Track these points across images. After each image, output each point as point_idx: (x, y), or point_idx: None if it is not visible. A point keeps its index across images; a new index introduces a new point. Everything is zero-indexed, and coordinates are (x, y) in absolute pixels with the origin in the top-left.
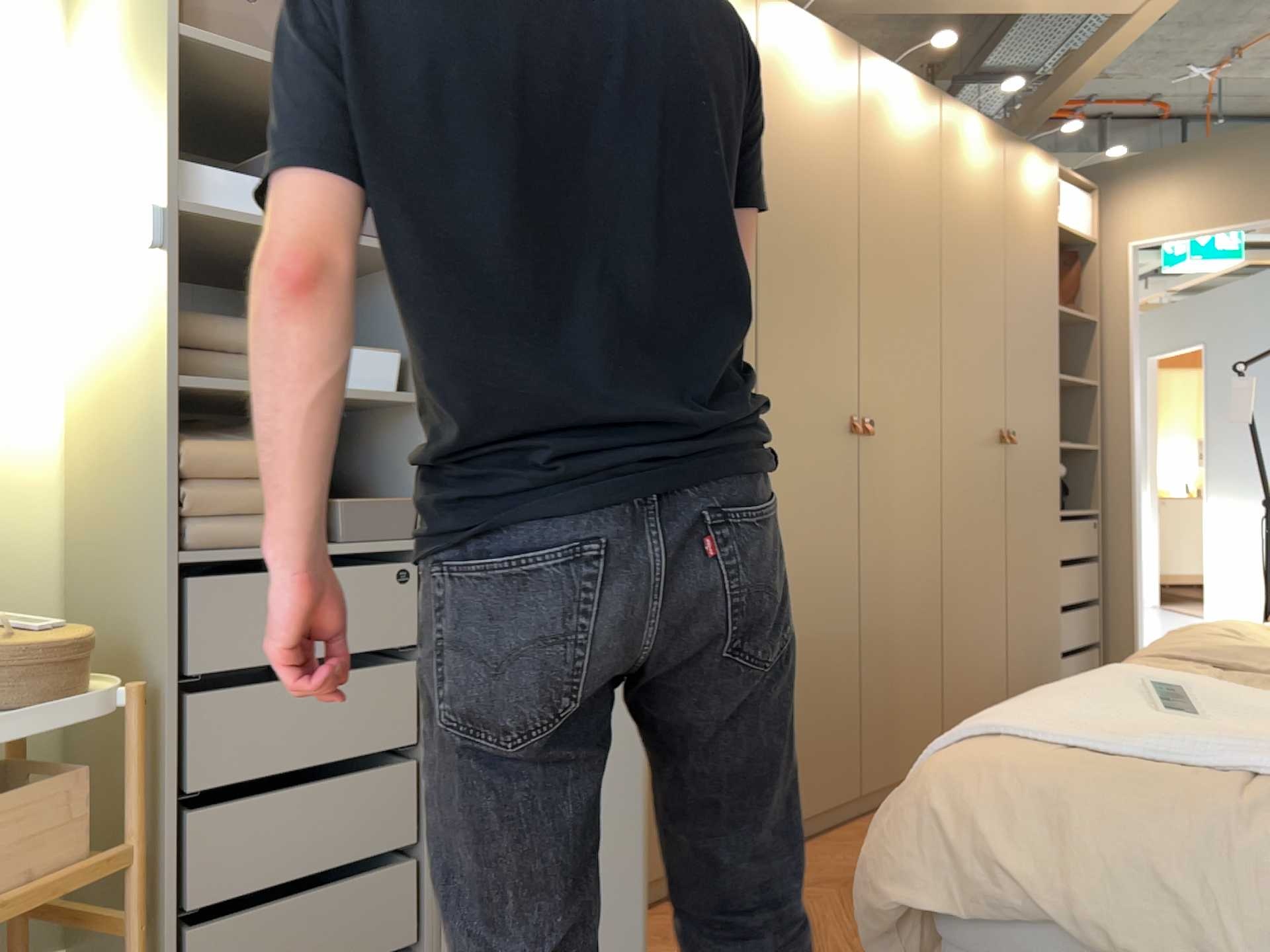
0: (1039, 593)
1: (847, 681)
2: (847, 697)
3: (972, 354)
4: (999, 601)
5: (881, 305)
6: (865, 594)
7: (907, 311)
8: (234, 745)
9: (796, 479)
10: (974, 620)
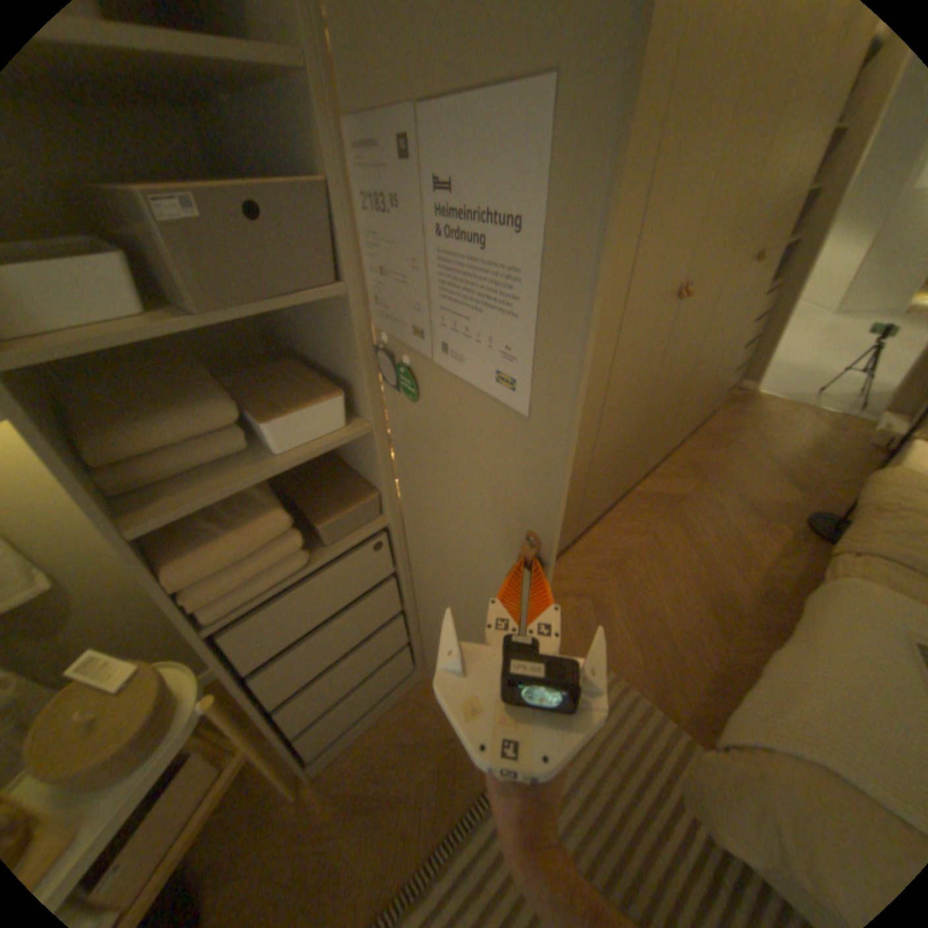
0: (734, 351)
1: (630, 449)
2: (628, 457)
3: (765, 200)
4: (714, 366)
5: (725, 179)
6: (651, 400)
7: (740, 178)
8: (291, 676)
9: (633, 352)
10: (699, 383)
